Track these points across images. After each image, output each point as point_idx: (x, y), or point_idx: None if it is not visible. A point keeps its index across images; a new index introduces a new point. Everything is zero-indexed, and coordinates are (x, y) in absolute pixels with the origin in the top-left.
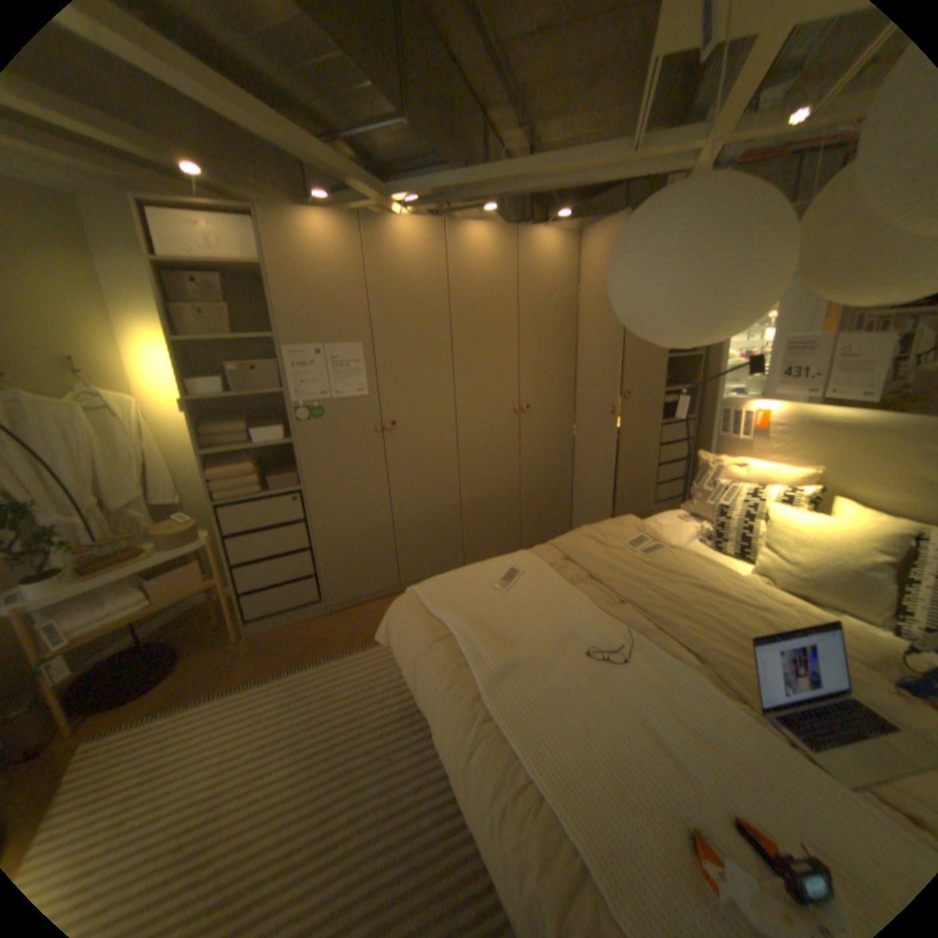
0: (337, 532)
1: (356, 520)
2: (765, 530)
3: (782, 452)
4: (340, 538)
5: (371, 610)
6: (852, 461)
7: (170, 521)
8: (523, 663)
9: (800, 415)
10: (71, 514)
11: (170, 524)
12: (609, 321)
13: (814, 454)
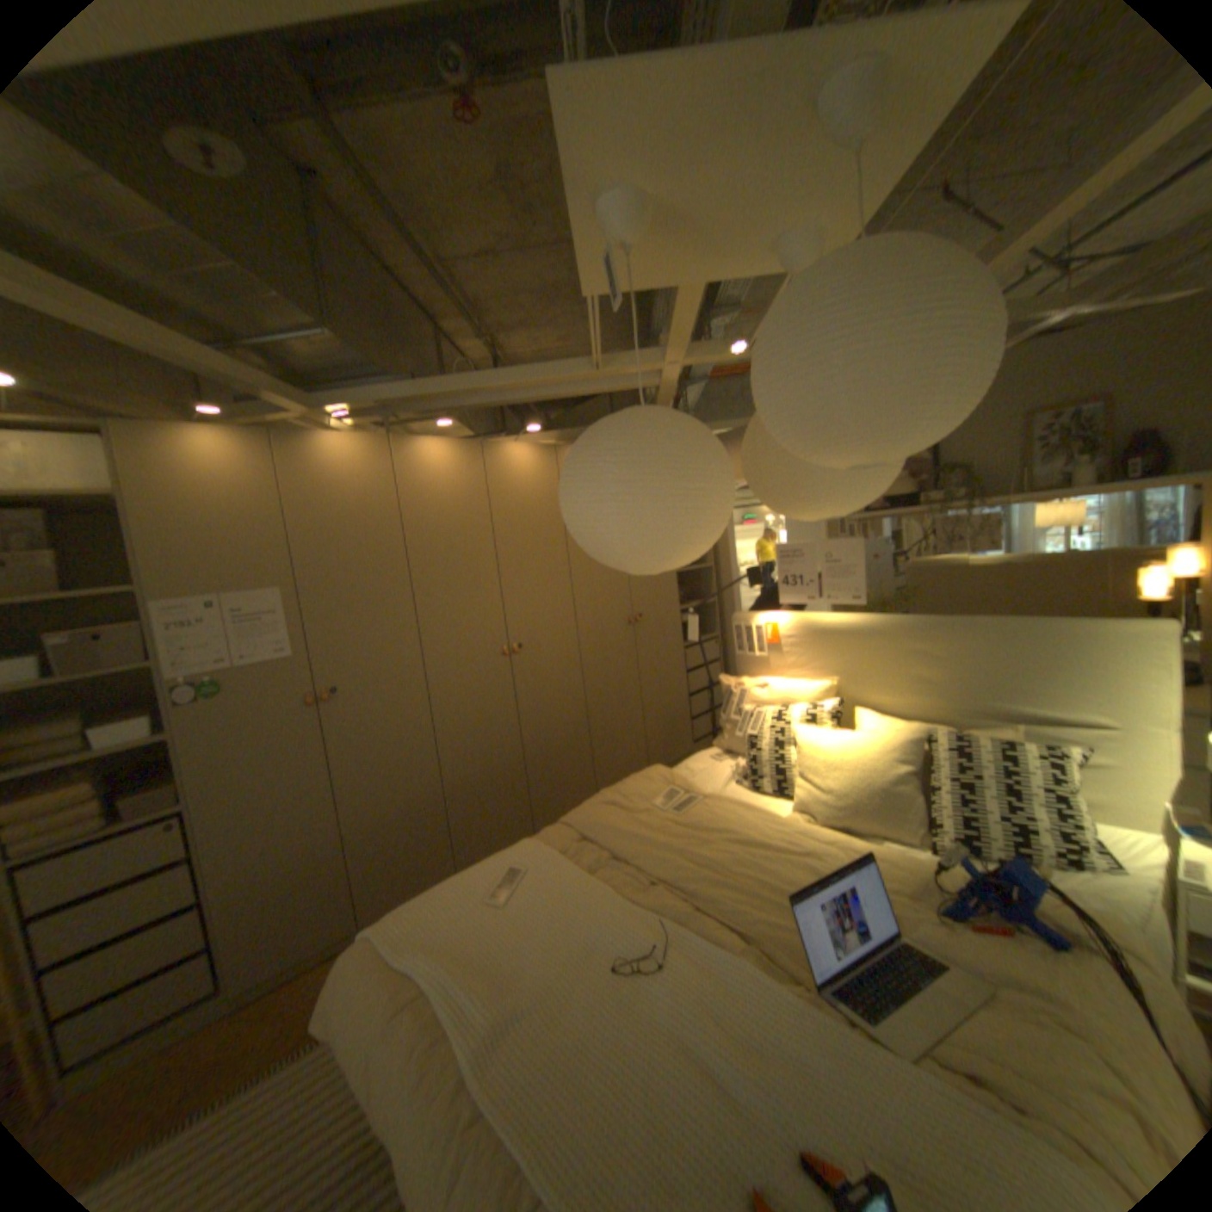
0: (246, 868)
1: (279, 842)
2: (796, 758)
3: (797, 666)
4: (251, 878)
5: (309, 986)
6: (859, 668)
7: None
8: (527, 1009)
9: (804, 625)
10: None
11: None
12: None
13: (826, 664)
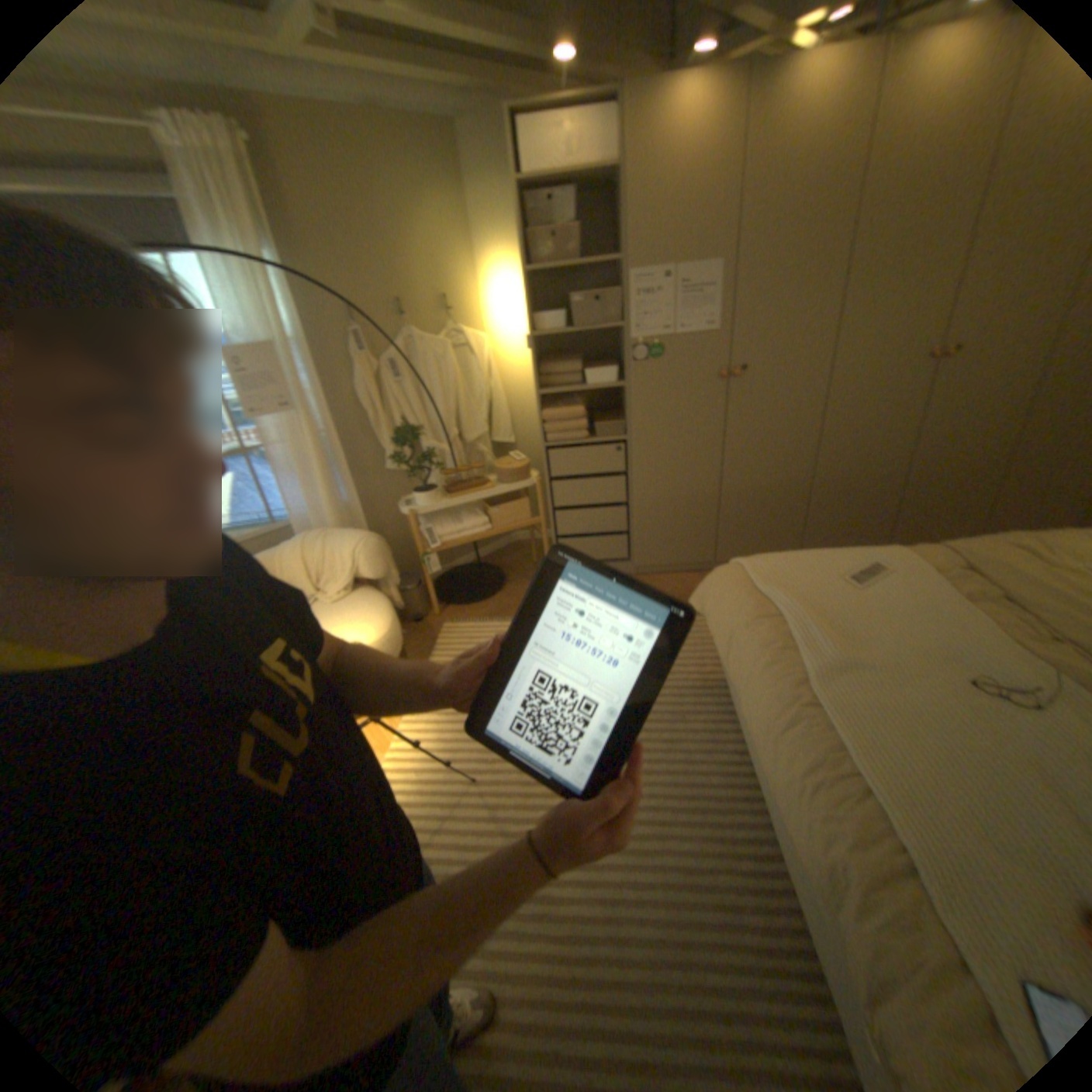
0: (656, 491)
1: (679, 481)
2: None
3: None
4: (658, 499)
5: (678, 581)
6: None
7: (509, 458)
8: (871, 666)
9: None
10: (441, 441)
11: (510, 461)
12: None
13: None
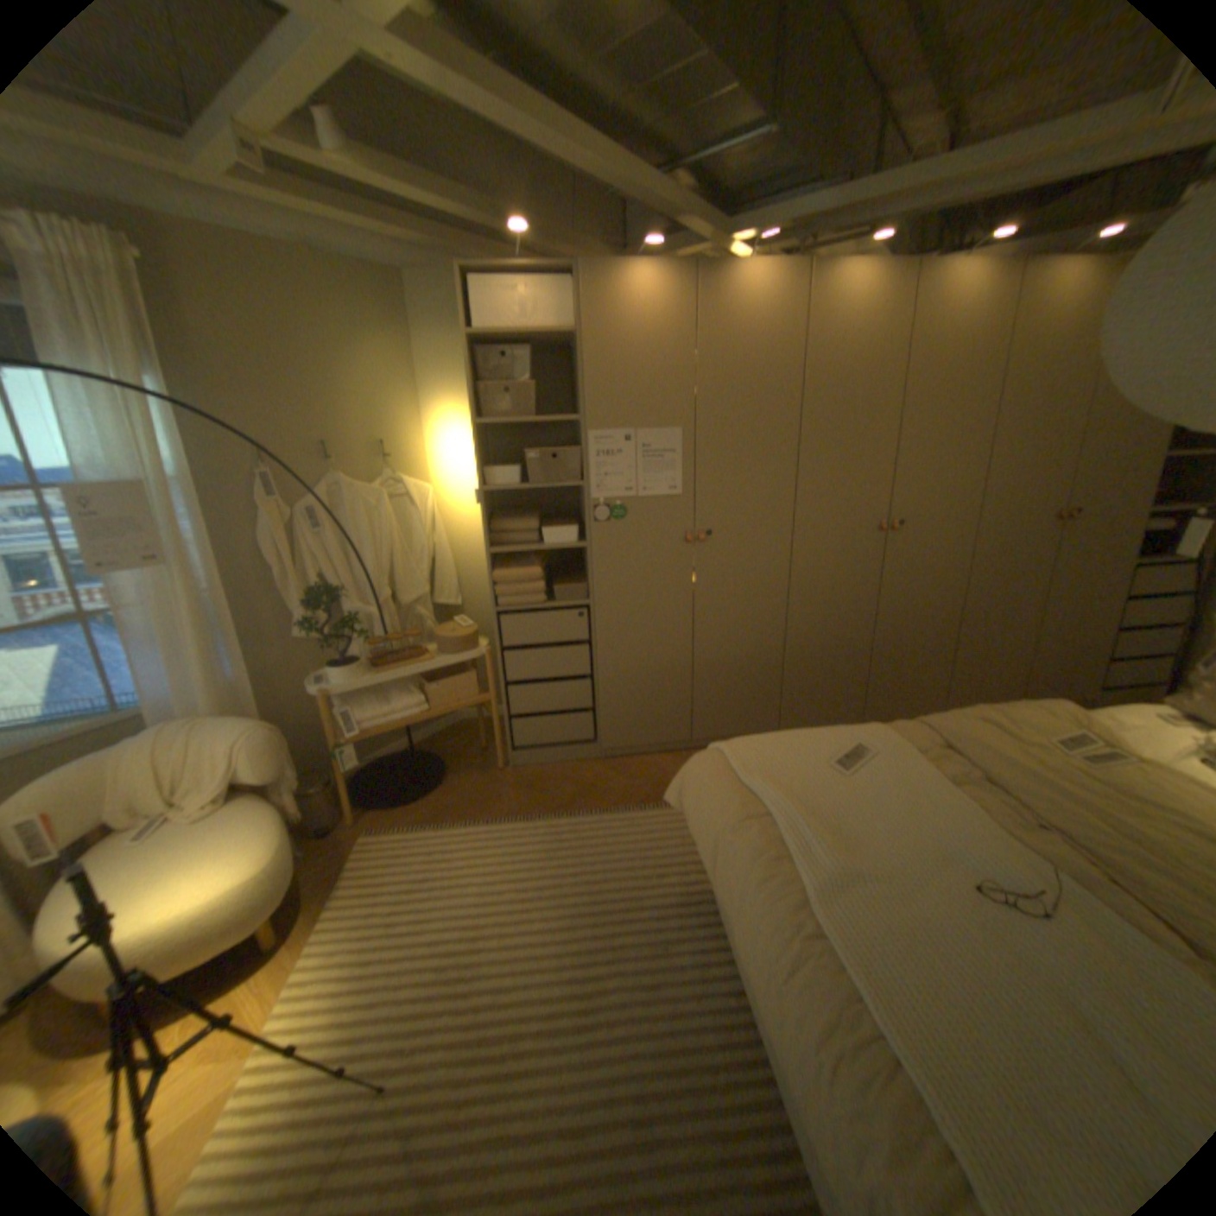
0: (623, 661)
1: (647, 650)
2: None
3: None
4: (625, 670)
5: (652, 764)
6: None
7: (452, 623)
8: (873, 876)
9: None
10: (367, 603)
11: (452, 626)
12: (1059, 396)
13: None
